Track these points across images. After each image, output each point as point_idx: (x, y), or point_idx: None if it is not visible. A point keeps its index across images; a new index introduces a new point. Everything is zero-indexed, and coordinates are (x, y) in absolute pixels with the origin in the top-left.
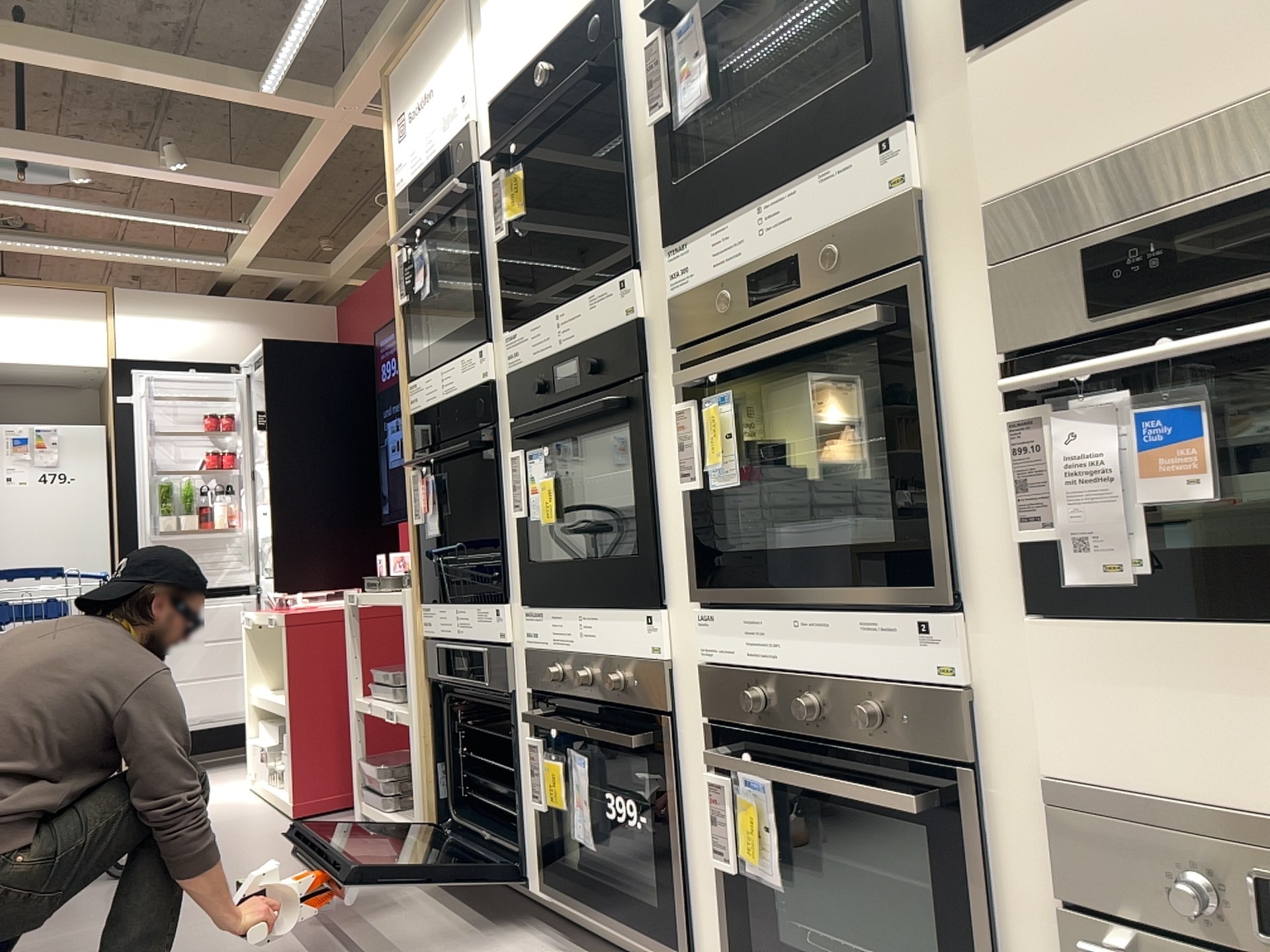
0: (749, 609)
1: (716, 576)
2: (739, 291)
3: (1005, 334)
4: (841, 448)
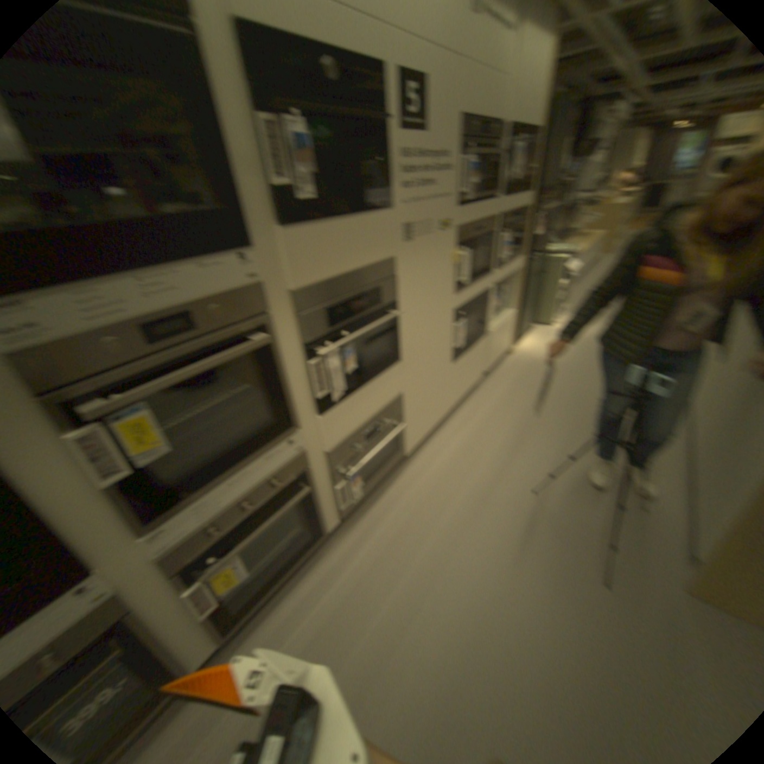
0: (184, 504)
1: (149, 510)
2: (120, 336)
3: (300, 337)
4: (204, 402)
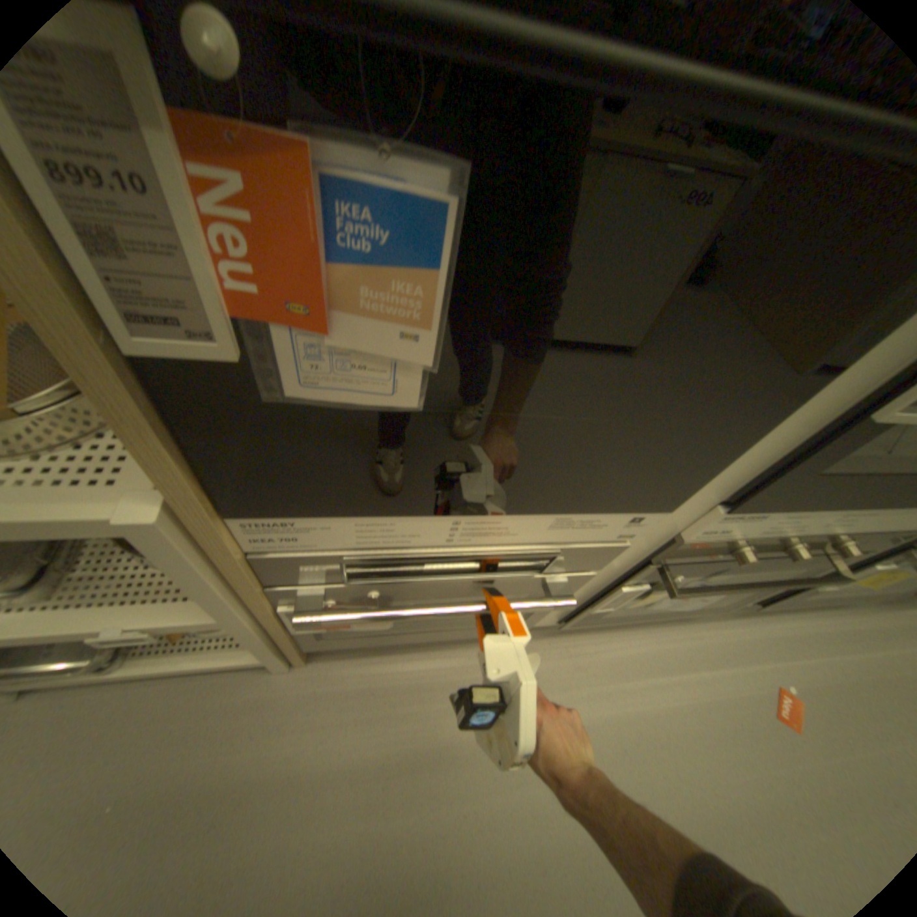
0: None
1: None
2: None
3: None
4: None
